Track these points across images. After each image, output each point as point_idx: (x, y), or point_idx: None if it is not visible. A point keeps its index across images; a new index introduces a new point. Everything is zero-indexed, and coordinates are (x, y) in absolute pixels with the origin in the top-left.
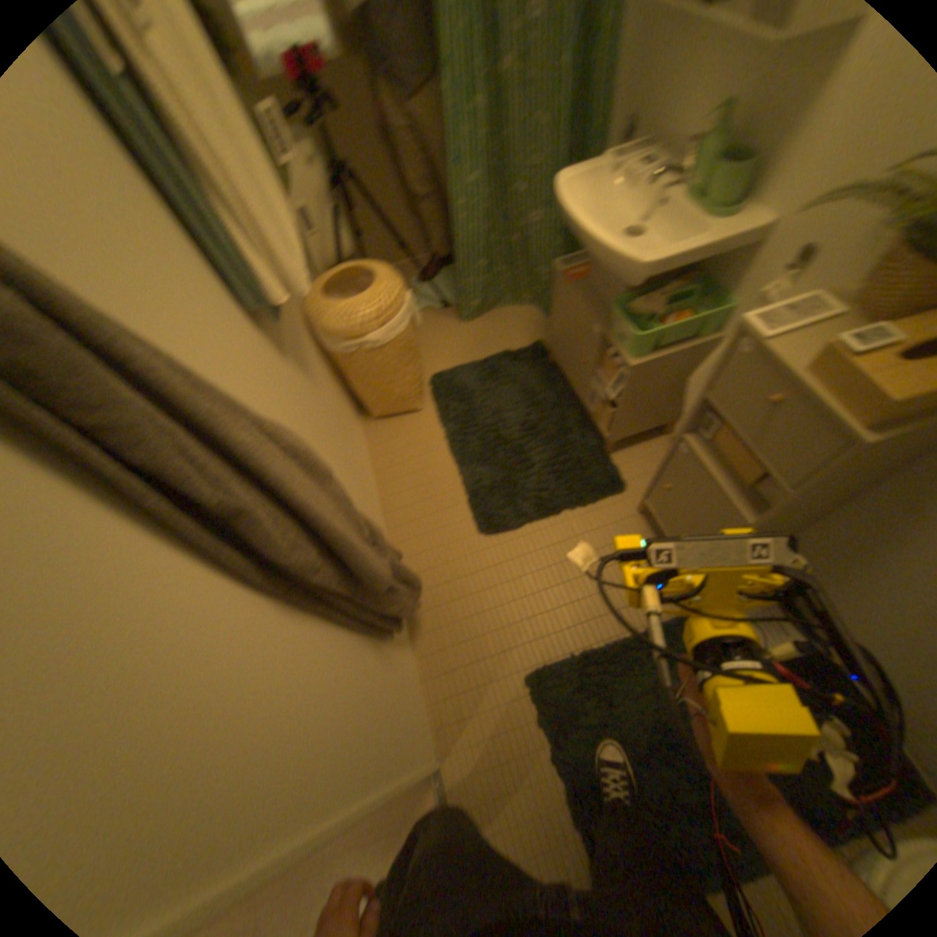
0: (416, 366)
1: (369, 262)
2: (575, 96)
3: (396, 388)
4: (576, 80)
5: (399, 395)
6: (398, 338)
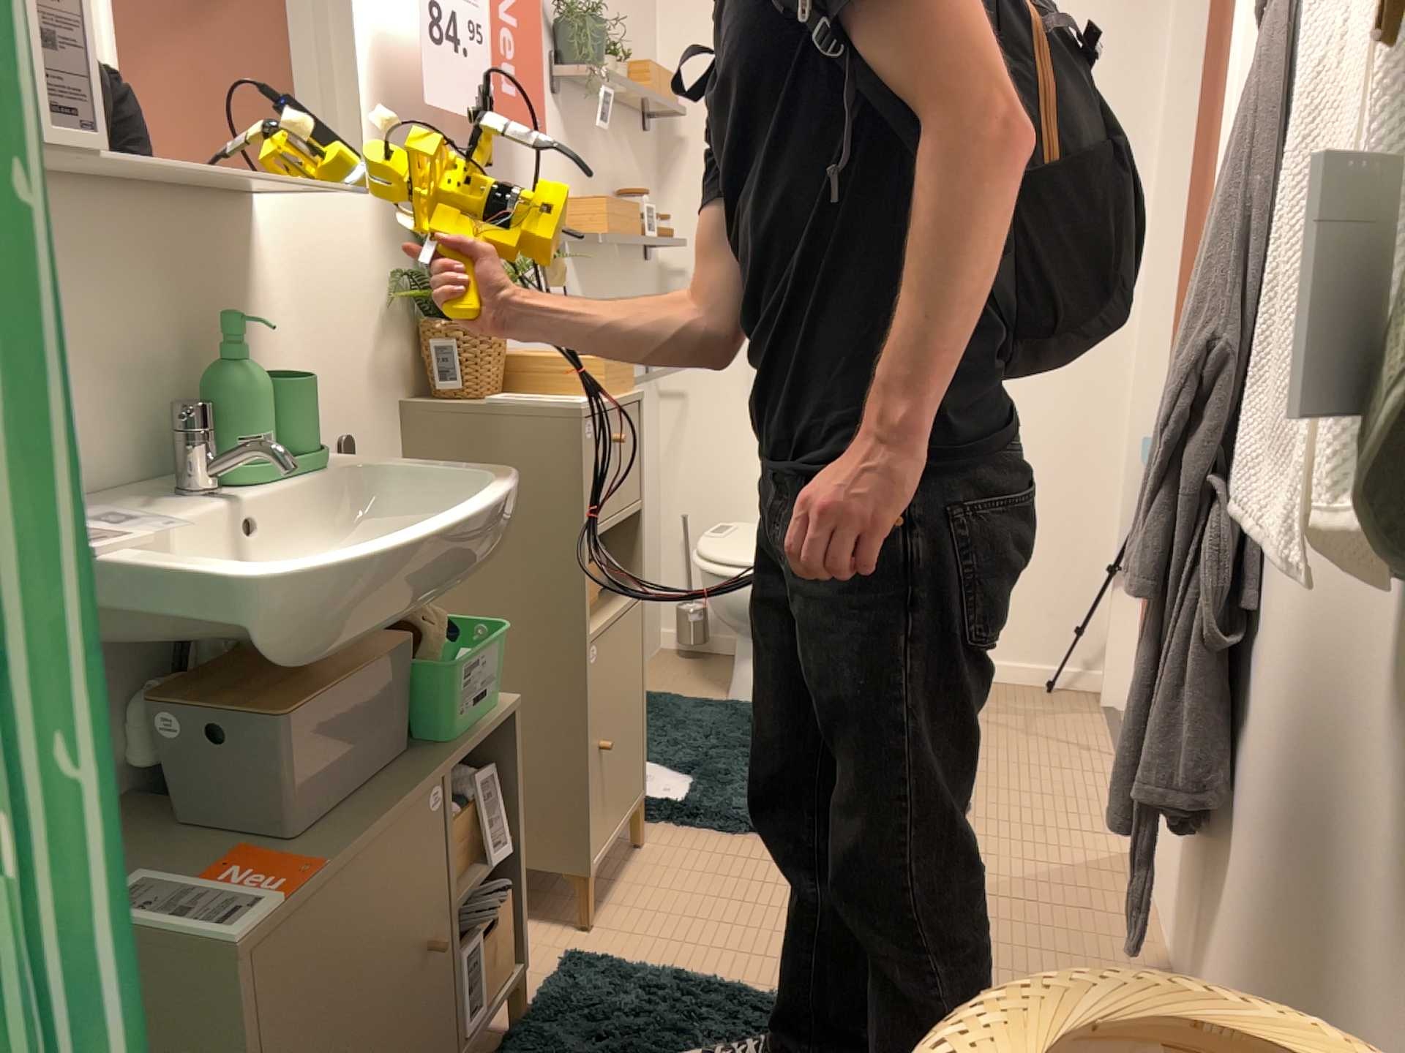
0: None
1: None
2: None
3: None
4: None
5: None
6: None
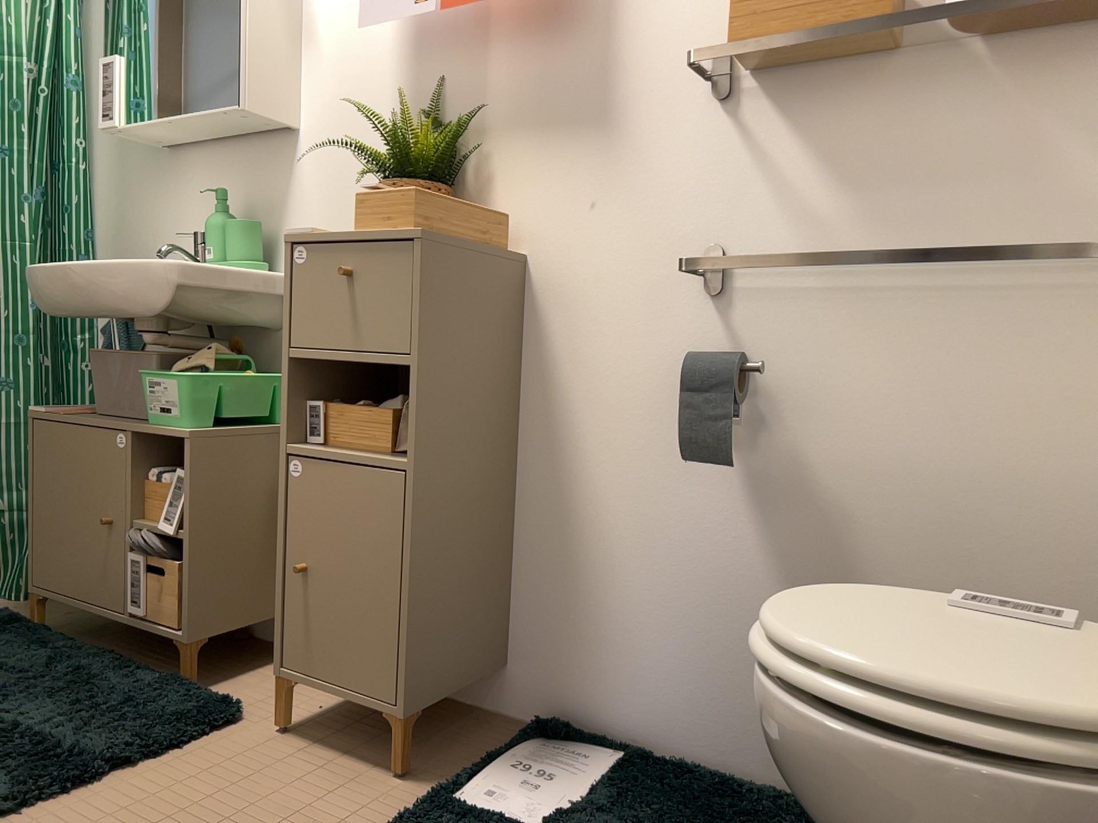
0: None
1: None
2: None
3: None
4: None
5: None
6: None
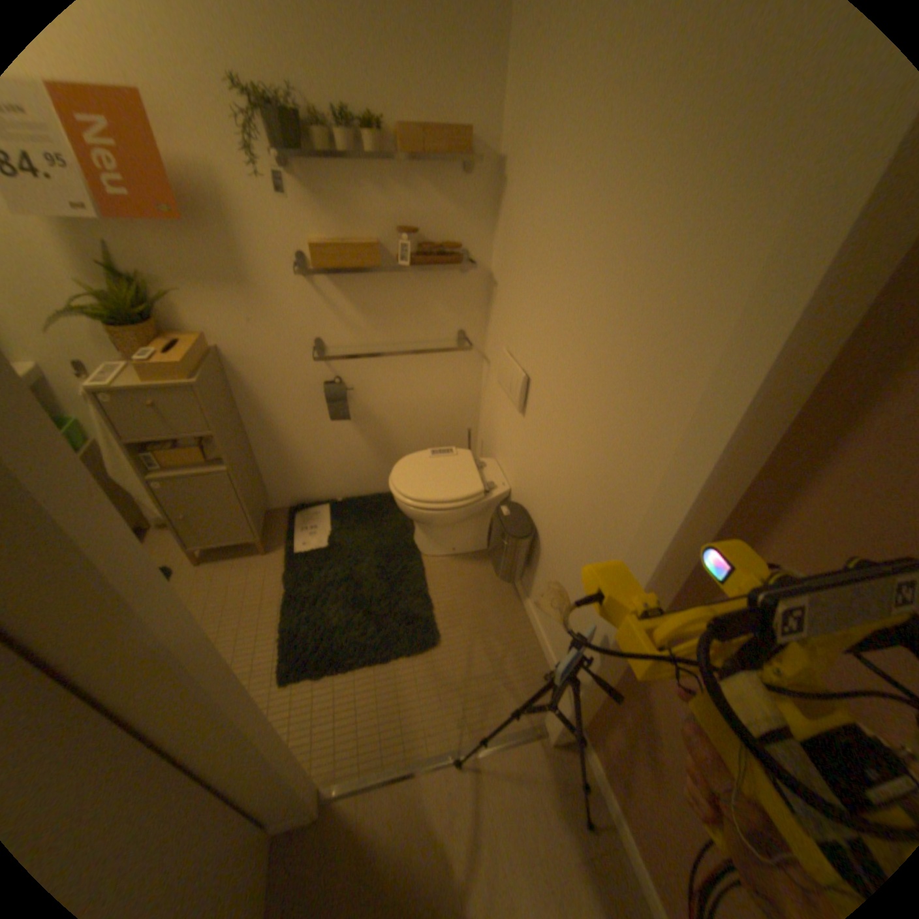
0: None
1: None
2: None
3: None
4: None
5: None
6: None
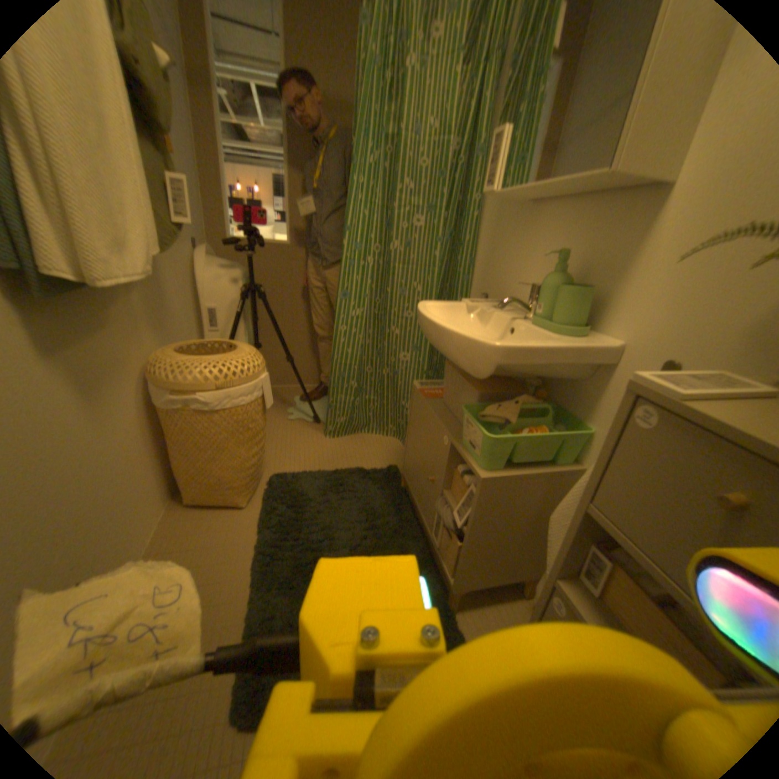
0: (245, 450)
1: (240, 348)
2: (443, 293)
3: (211, 469)
4: (444, 283)
5: (214, 478)
6: (230, 409)
